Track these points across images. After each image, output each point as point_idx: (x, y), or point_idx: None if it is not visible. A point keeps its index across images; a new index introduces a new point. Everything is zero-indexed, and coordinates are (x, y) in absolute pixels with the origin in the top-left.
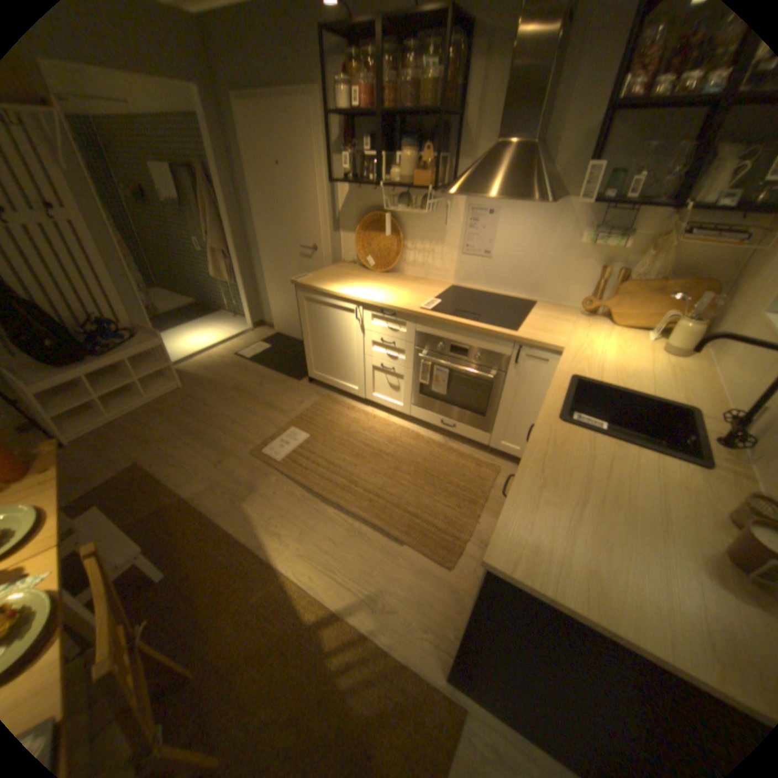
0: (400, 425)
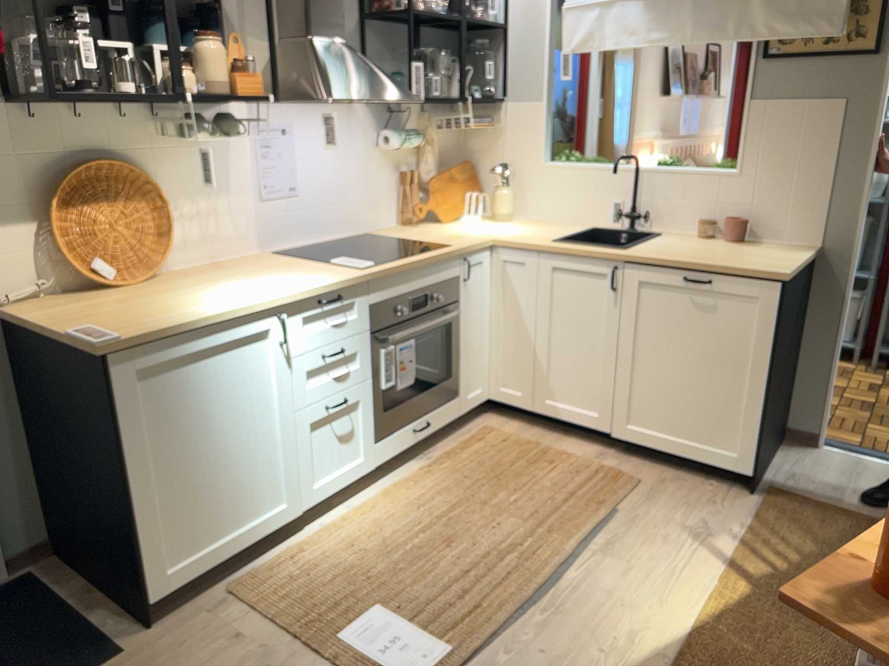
0: (375, 496)
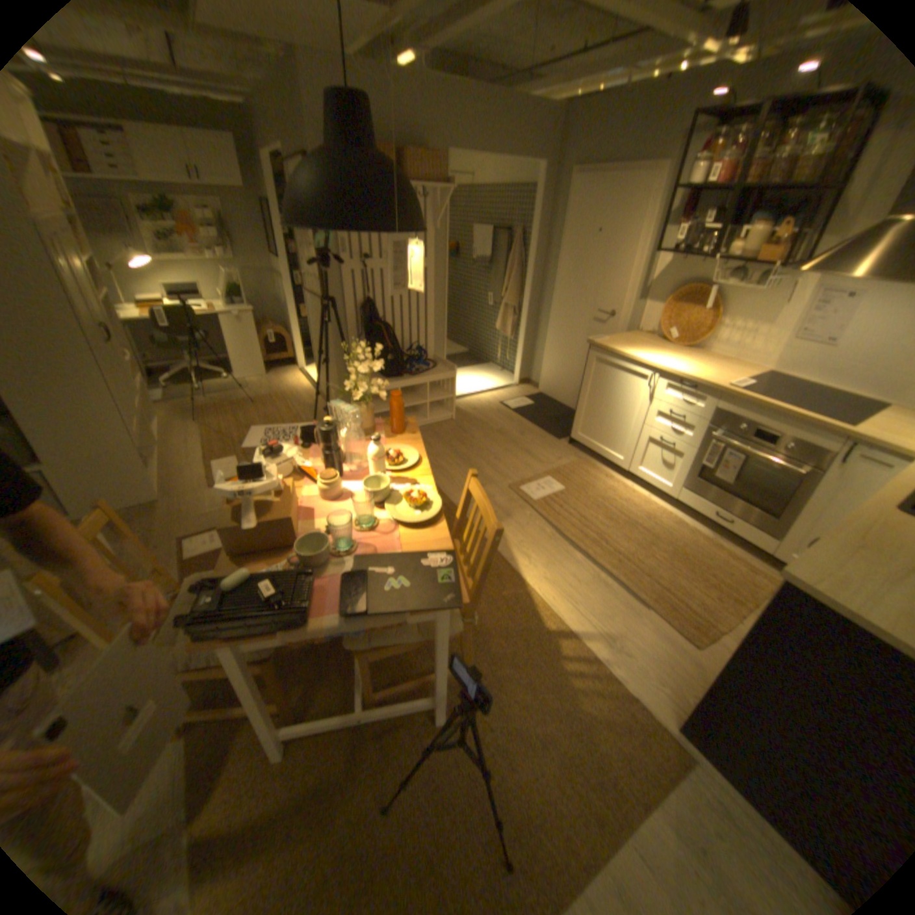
0: (661, 506)
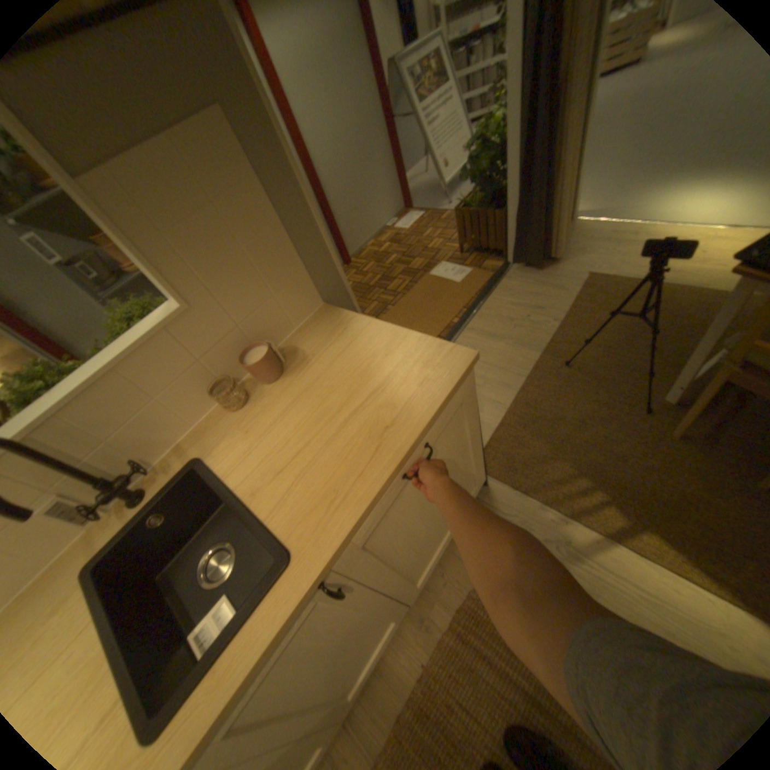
0: None
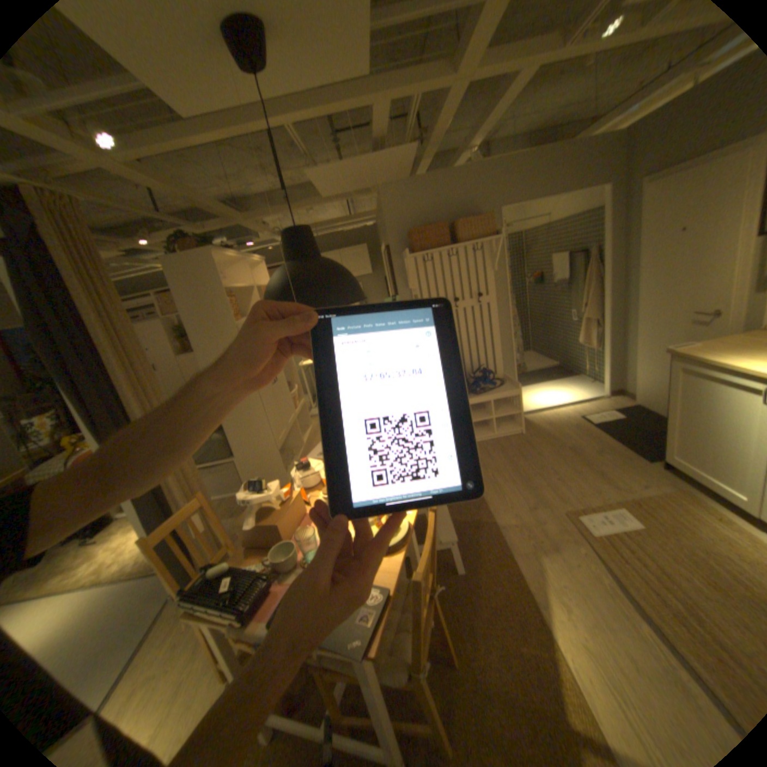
0: None
